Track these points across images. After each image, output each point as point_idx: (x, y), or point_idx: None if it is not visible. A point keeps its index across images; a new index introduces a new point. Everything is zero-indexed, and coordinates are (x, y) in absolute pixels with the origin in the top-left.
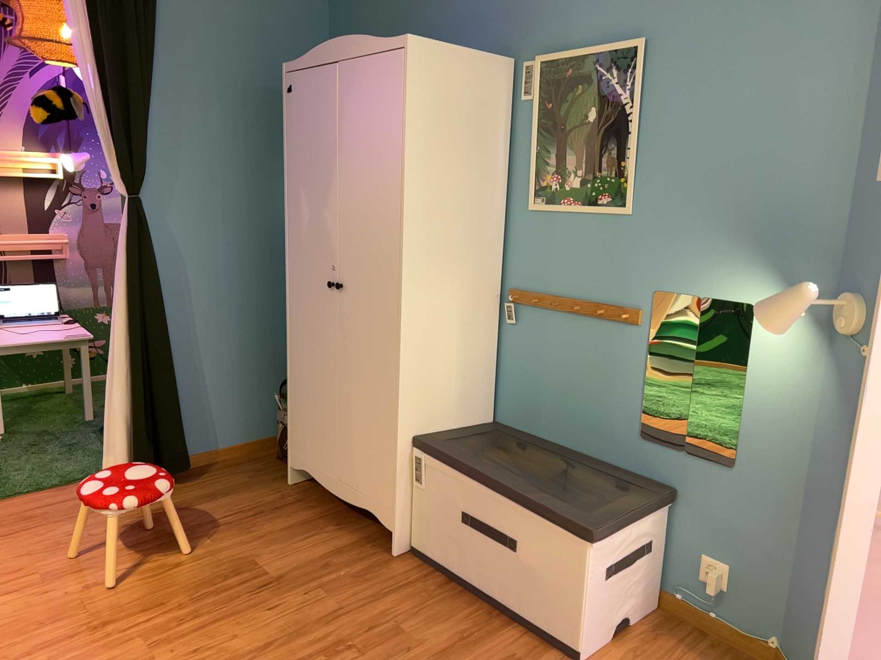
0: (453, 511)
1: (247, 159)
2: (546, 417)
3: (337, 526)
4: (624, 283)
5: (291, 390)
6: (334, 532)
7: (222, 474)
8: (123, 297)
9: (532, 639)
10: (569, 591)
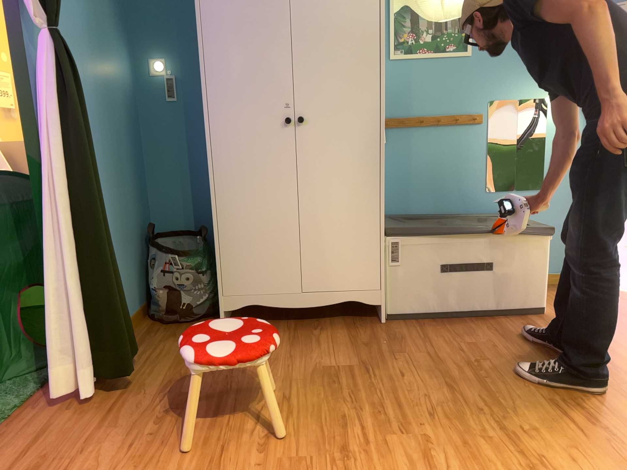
0: (430, 266)
1: (94, 17)
2: (415, 202)
3: (314, 328)
4: (468, 100)
5: (221, 235)
6: (321, 331)
7: (149, 346)
8: (58, 159)
9: (509, 316)
10: (532, 273)
